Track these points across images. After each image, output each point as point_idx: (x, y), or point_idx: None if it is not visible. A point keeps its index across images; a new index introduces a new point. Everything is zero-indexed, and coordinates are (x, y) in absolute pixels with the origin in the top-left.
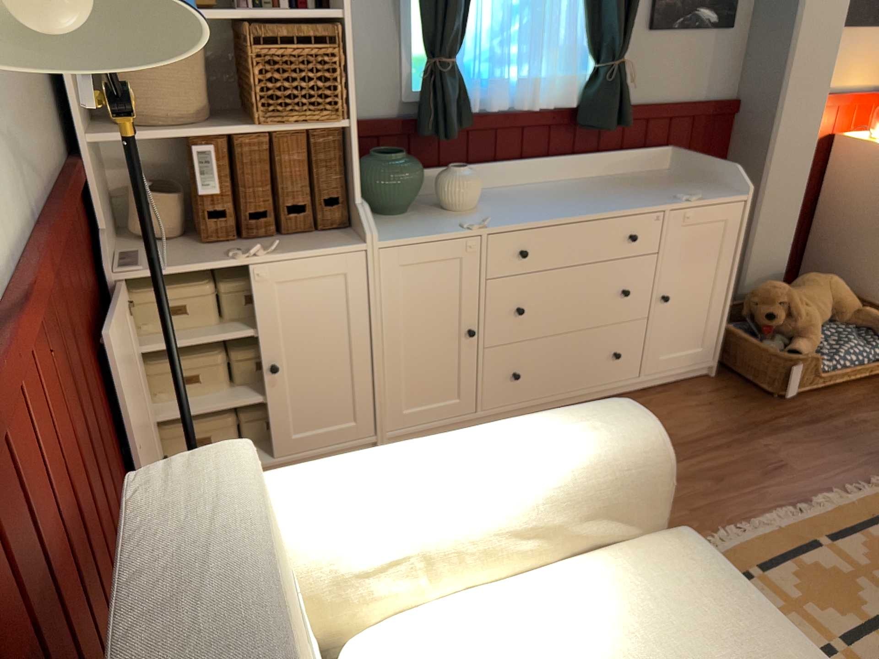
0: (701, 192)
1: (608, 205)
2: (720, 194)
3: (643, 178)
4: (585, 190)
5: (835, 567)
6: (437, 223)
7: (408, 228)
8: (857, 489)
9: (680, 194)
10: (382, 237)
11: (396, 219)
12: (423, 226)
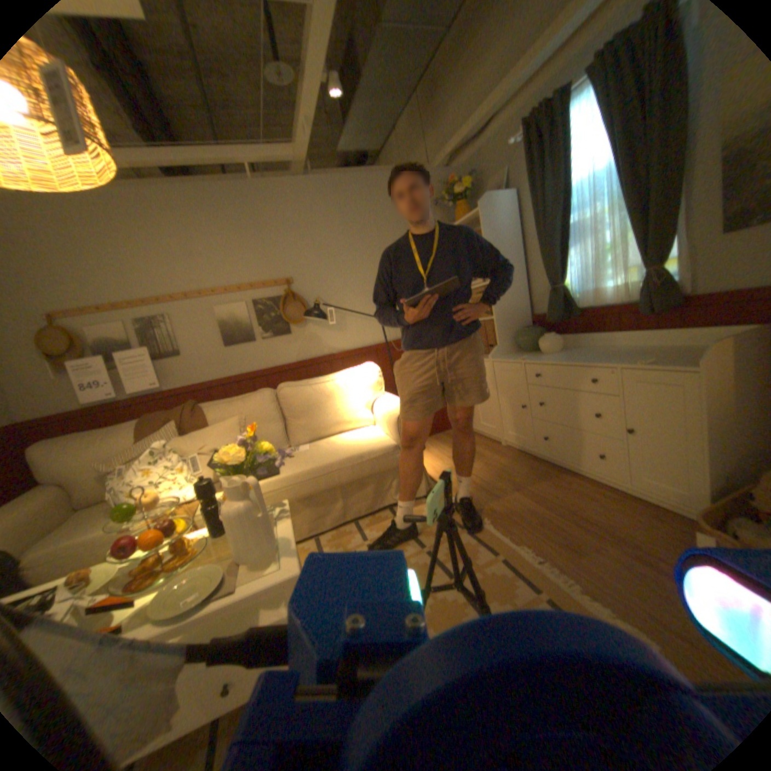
0: (653, 359)
1: (595, 359)
2: (684, 364)
3: (697, 349)
4: (627, 352)
5: (481, 559)
6: (522, 356)
7: (512, 356)
8: (577, 588)
9: (648, 359)
10: (498, 357)
11: (522, 353)
12: (517, 356)
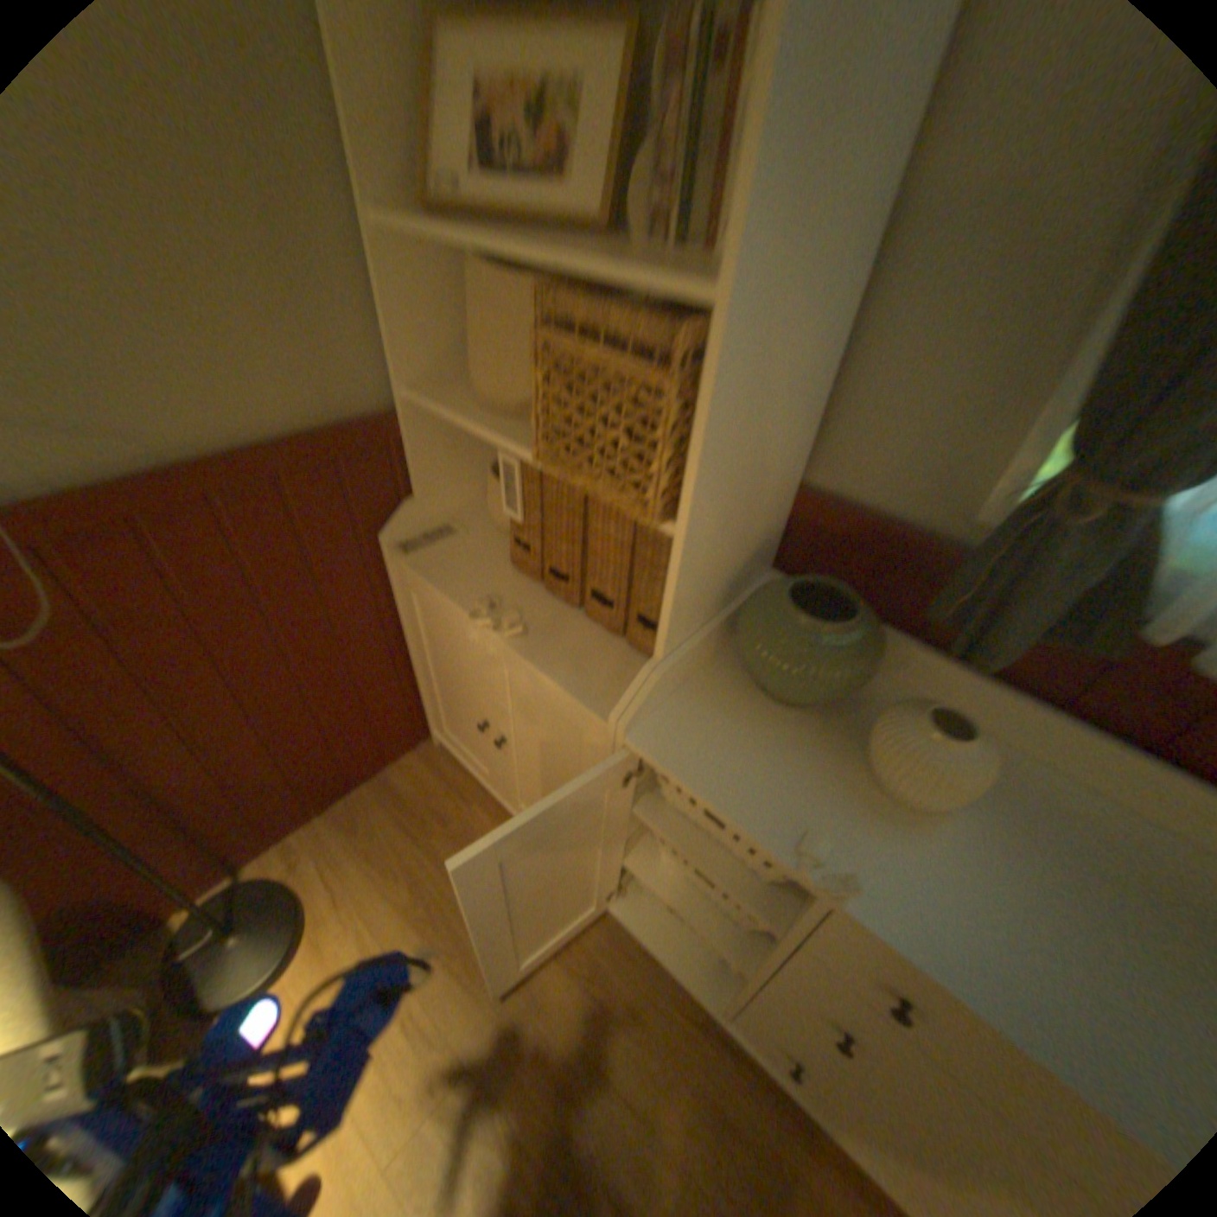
0: None
1: None
2: None
3: None
4: None
5: None
6: (790, 787)
7: (732, 749)
8: None
9: None
10: (661, 732)
11: (761, 710)
12: (761, 768)
